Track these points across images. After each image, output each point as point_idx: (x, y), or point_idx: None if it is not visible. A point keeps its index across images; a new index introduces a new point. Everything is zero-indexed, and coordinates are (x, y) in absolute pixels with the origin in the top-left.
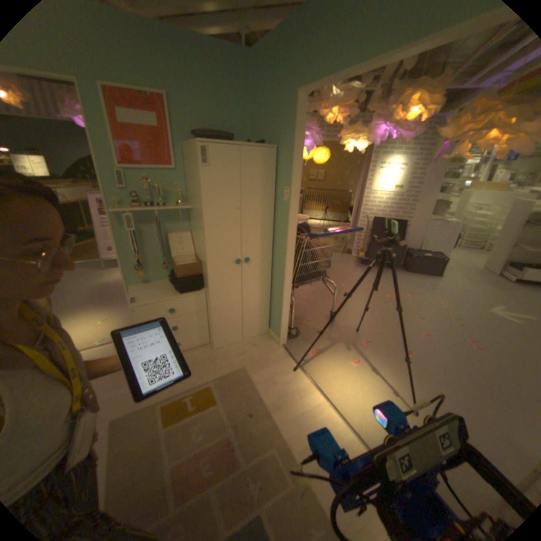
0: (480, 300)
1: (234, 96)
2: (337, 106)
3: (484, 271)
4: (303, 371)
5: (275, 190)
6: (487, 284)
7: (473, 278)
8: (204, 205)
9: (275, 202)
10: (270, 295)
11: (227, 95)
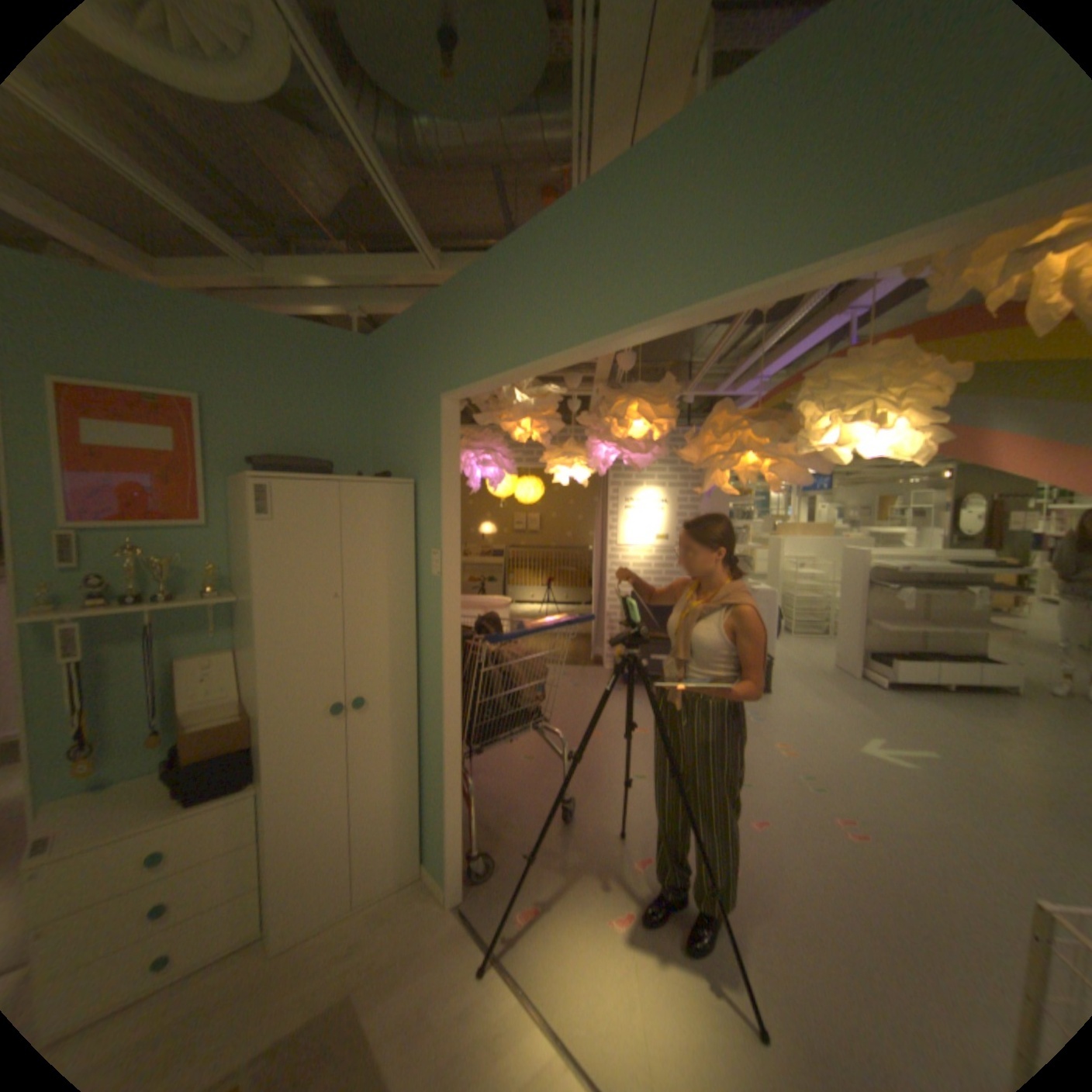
0: (842, 733)
1: (339, 403)
2: (527, 419)
3: (836, 674)
4: (500, 976)
5: (417, 557)
6: (846, 699)
7: (822, 690)
8: (257, 596)
9: (417, 580)
10: (419, 781)
11: (326, 401)
